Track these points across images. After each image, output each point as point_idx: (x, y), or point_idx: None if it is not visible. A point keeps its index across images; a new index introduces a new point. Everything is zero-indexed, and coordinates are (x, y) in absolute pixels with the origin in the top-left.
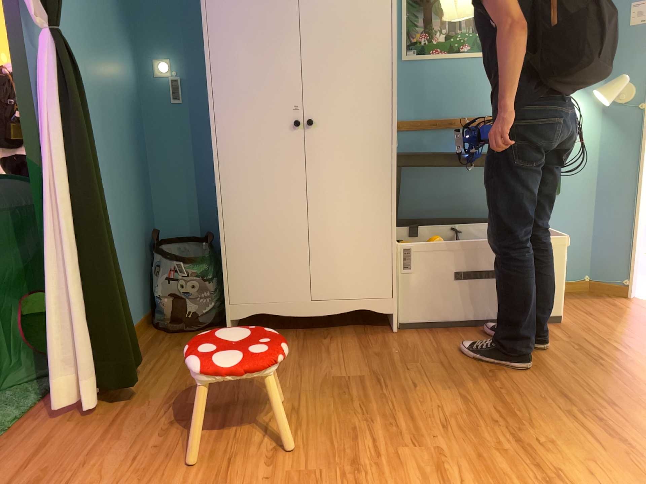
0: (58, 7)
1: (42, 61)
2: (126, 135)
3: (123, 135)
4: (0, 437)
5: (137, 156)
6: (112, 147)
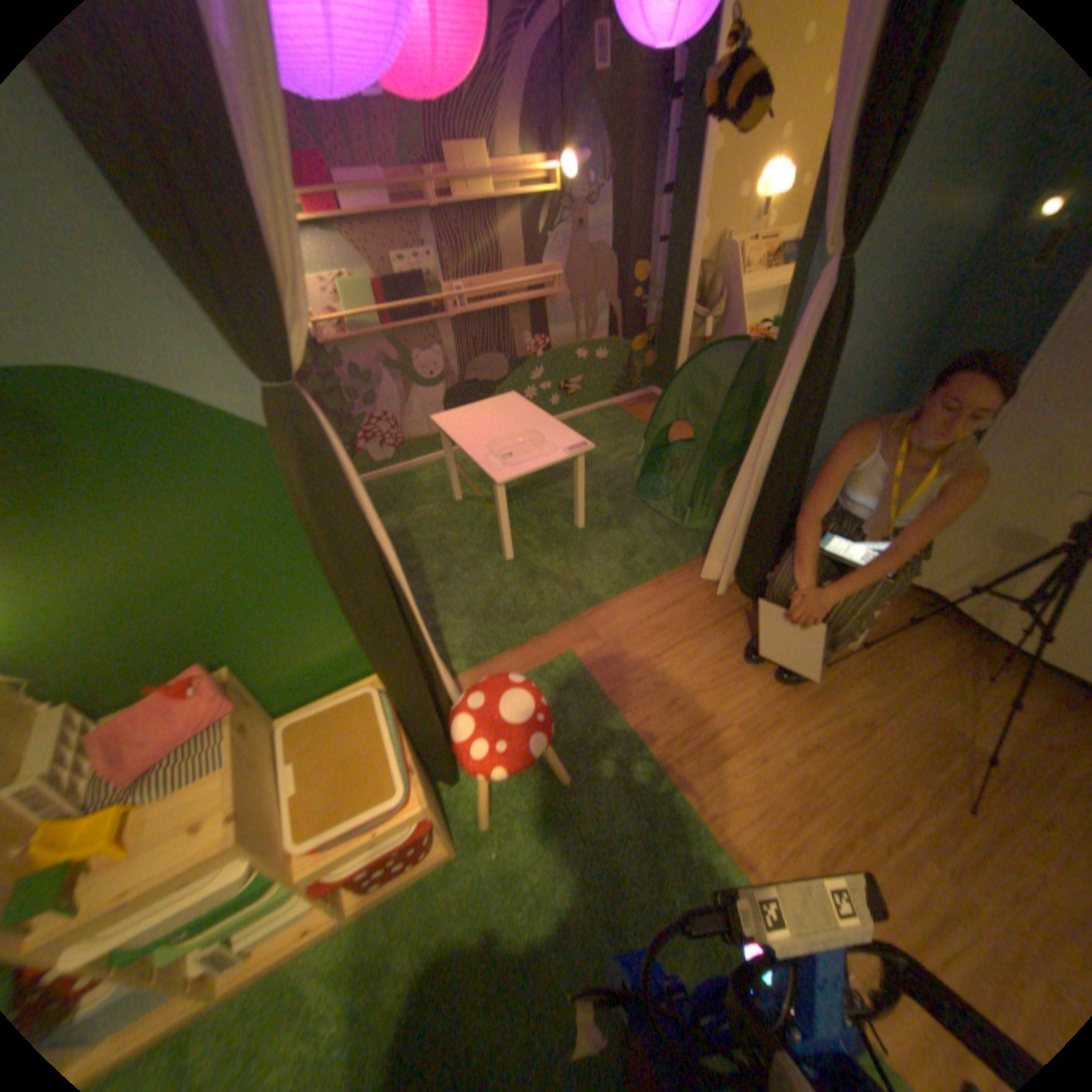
0: (870, 225)
1: (828, 277)
2: (915, 323)
3: (910, 325)
4: (666, 576)
5: (919, 344)
6: (881, 346)
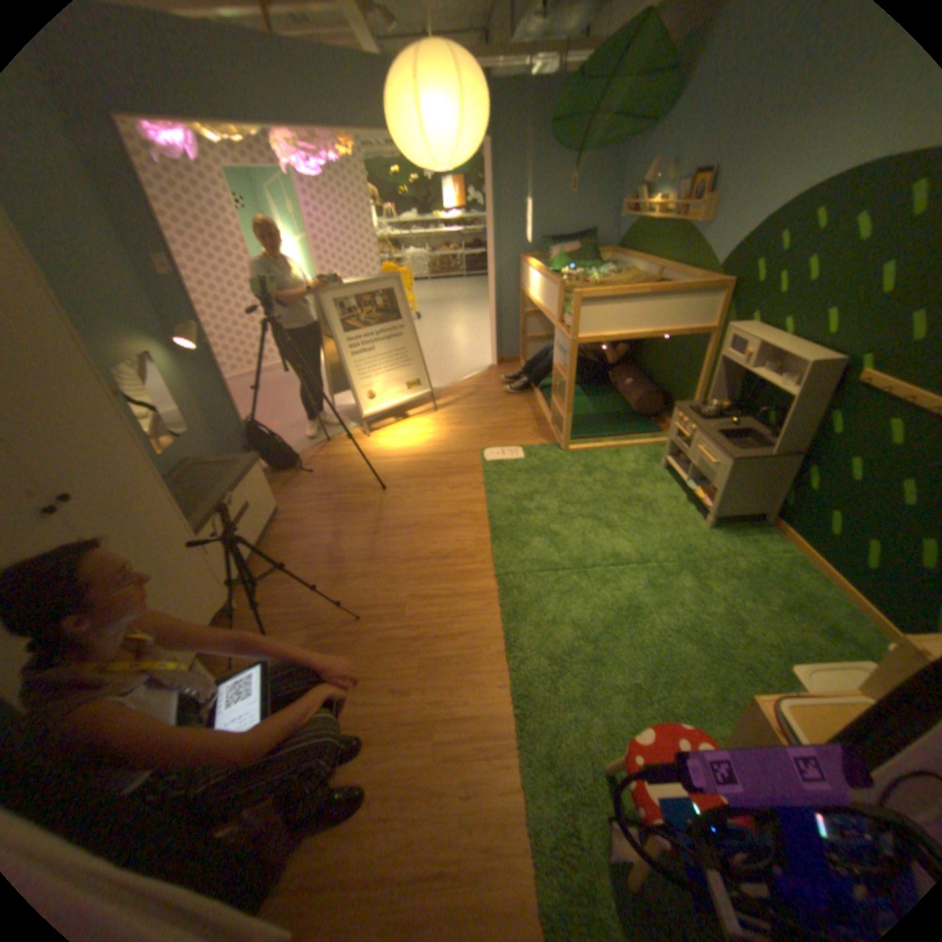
0: None
1: None
2: None
3: None
4: None
5: None
6: None
